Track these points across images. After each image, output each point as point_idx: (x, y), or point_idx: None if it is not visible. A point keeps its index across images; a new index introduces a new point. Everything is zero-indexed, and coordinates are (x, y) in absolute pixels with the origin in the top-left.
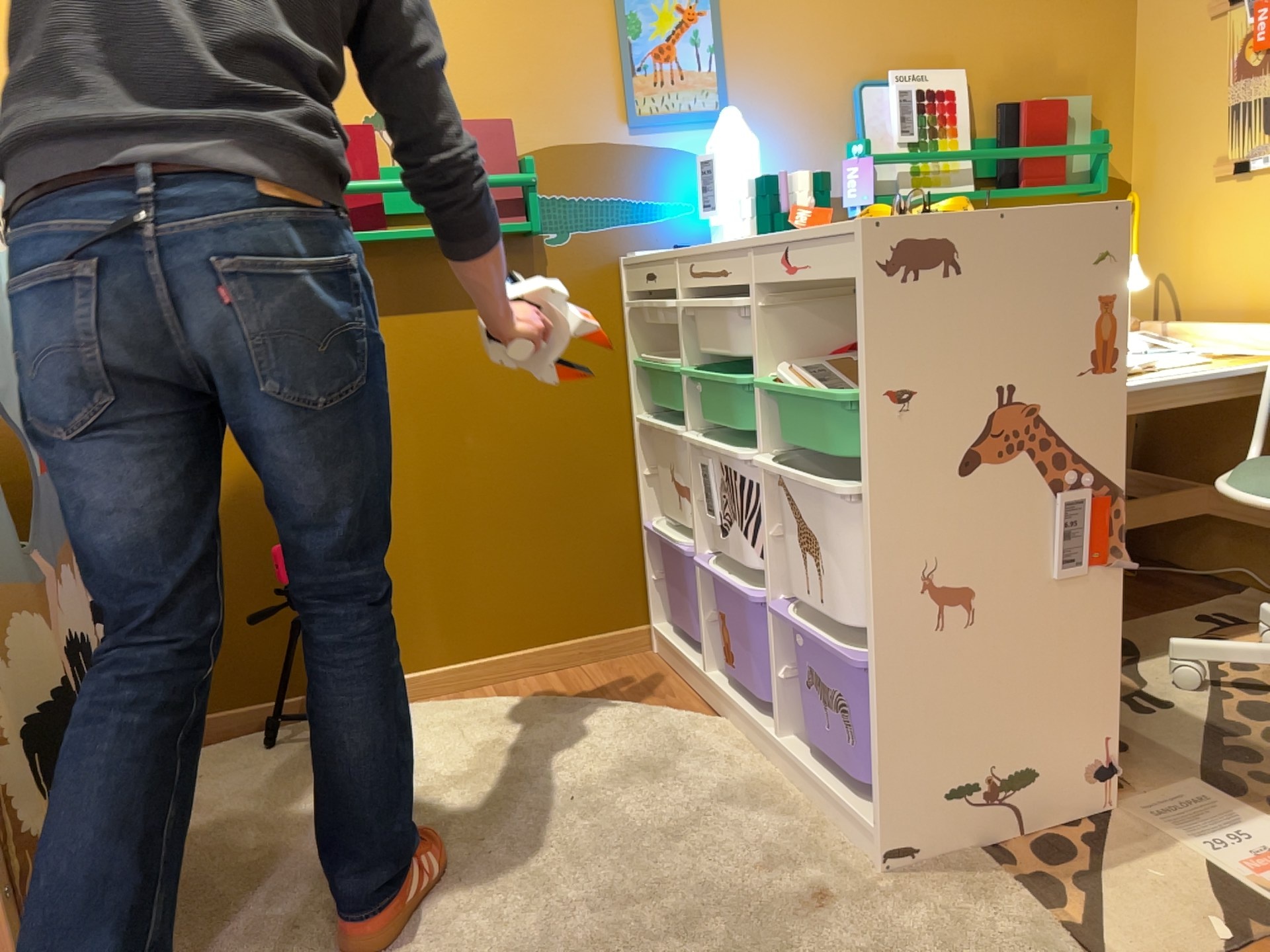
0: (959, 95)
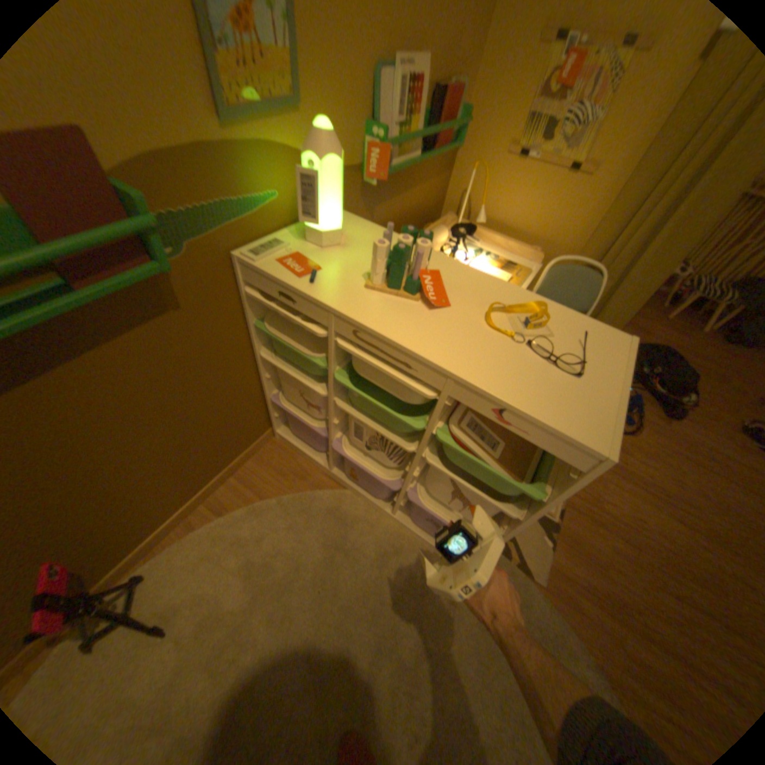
0: (426, 76)
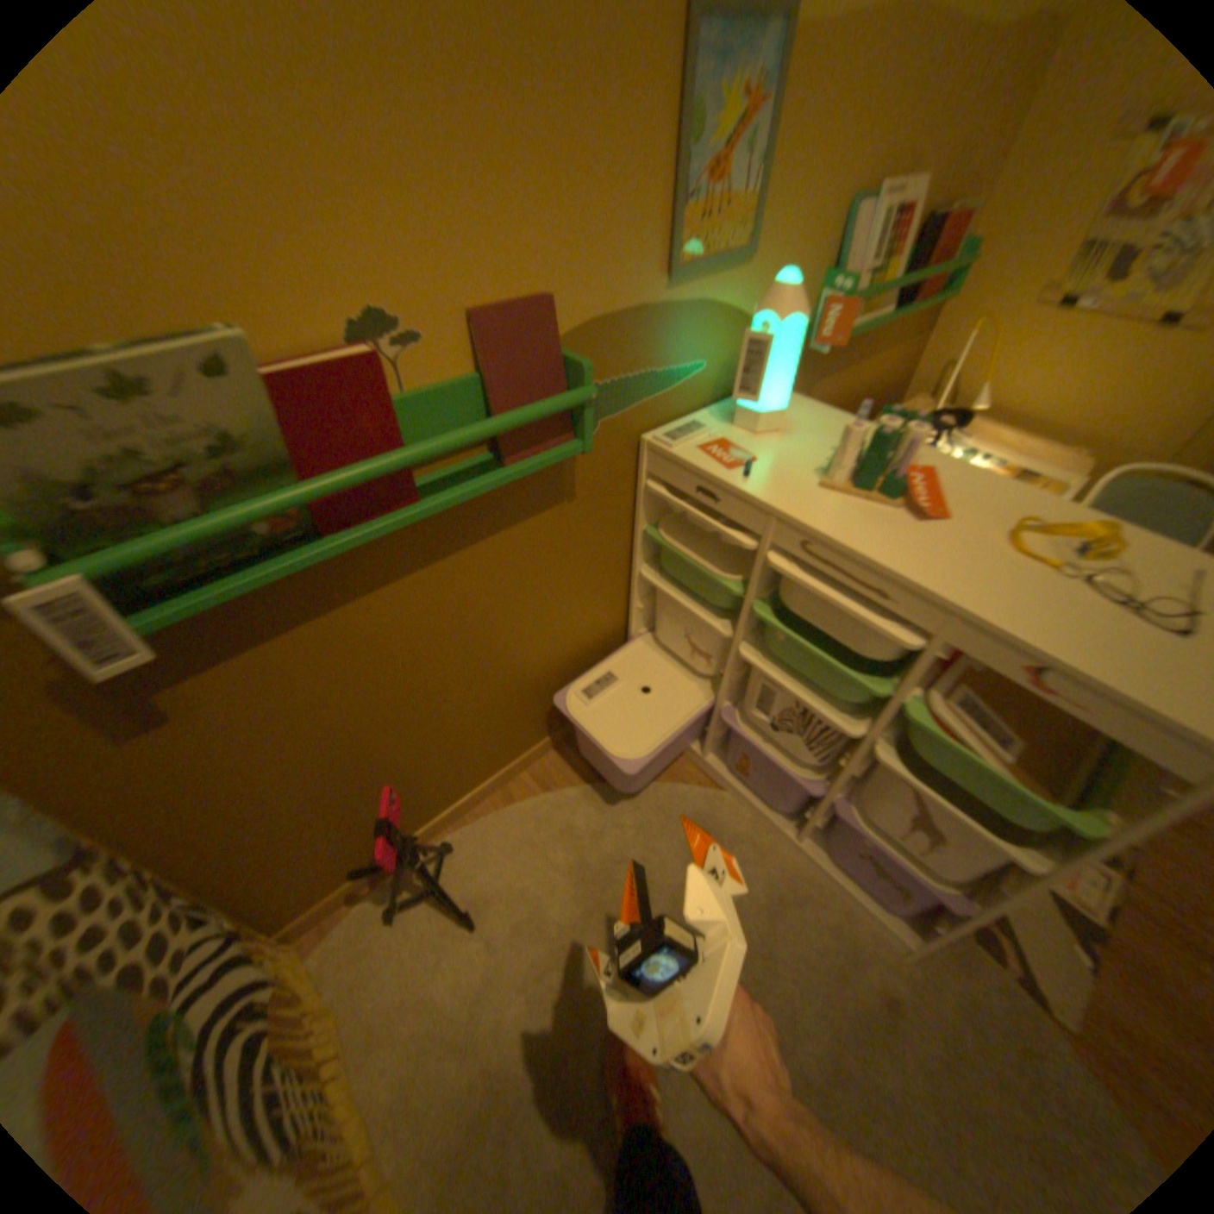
0: (919, 206)
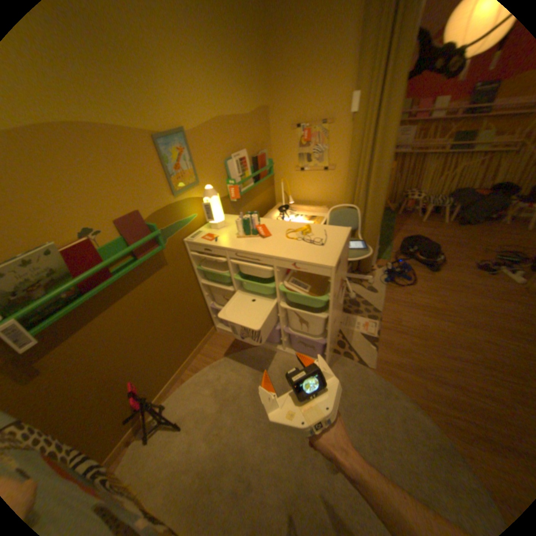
0: (246, 157)
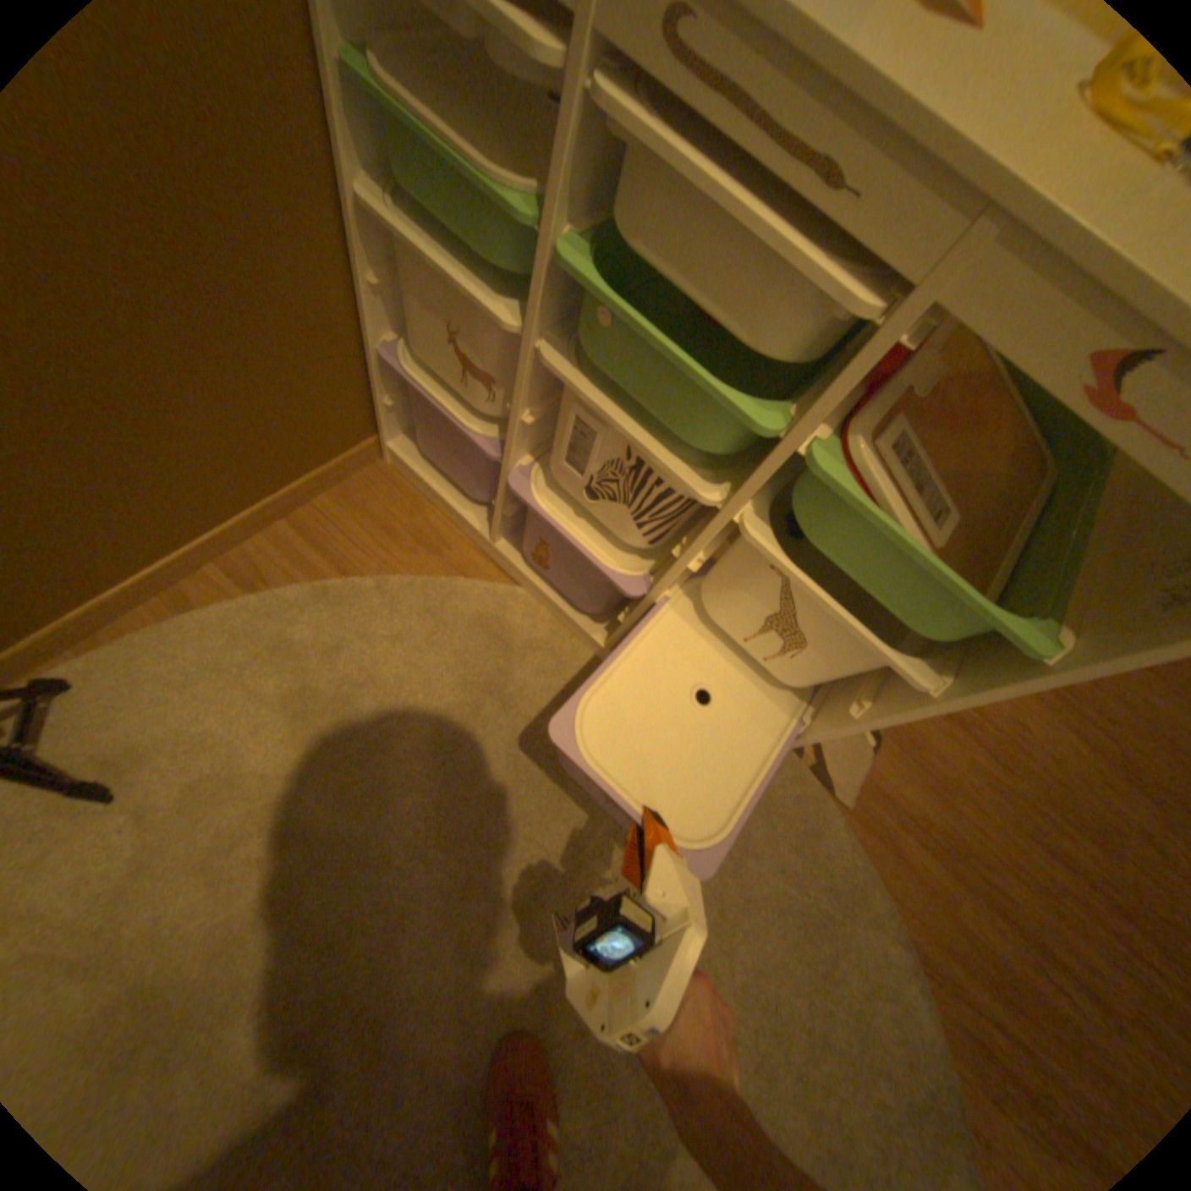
0: None
